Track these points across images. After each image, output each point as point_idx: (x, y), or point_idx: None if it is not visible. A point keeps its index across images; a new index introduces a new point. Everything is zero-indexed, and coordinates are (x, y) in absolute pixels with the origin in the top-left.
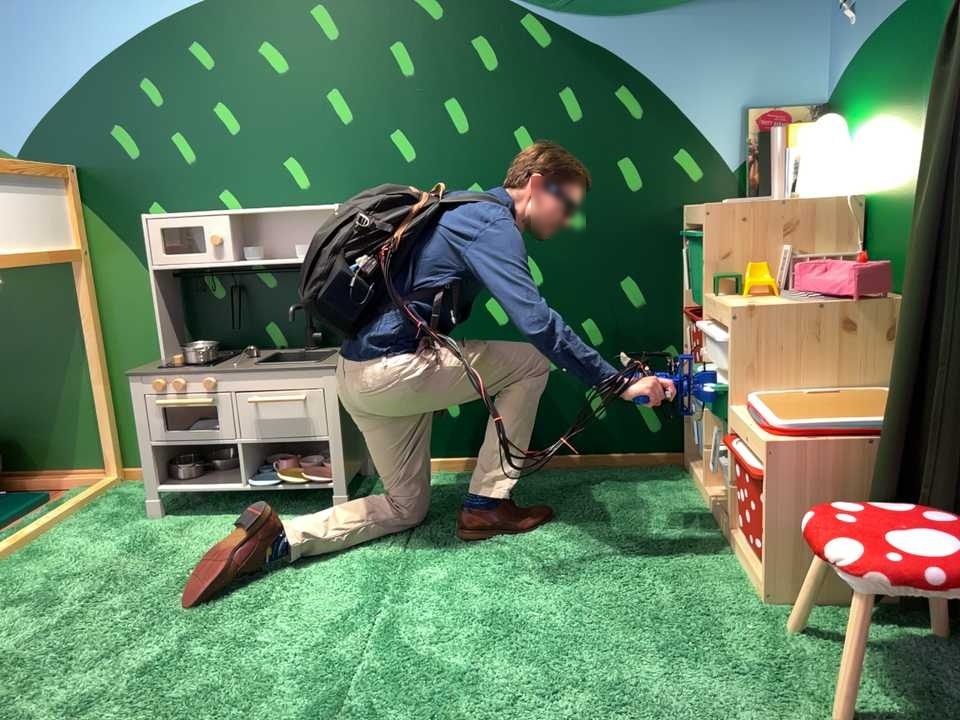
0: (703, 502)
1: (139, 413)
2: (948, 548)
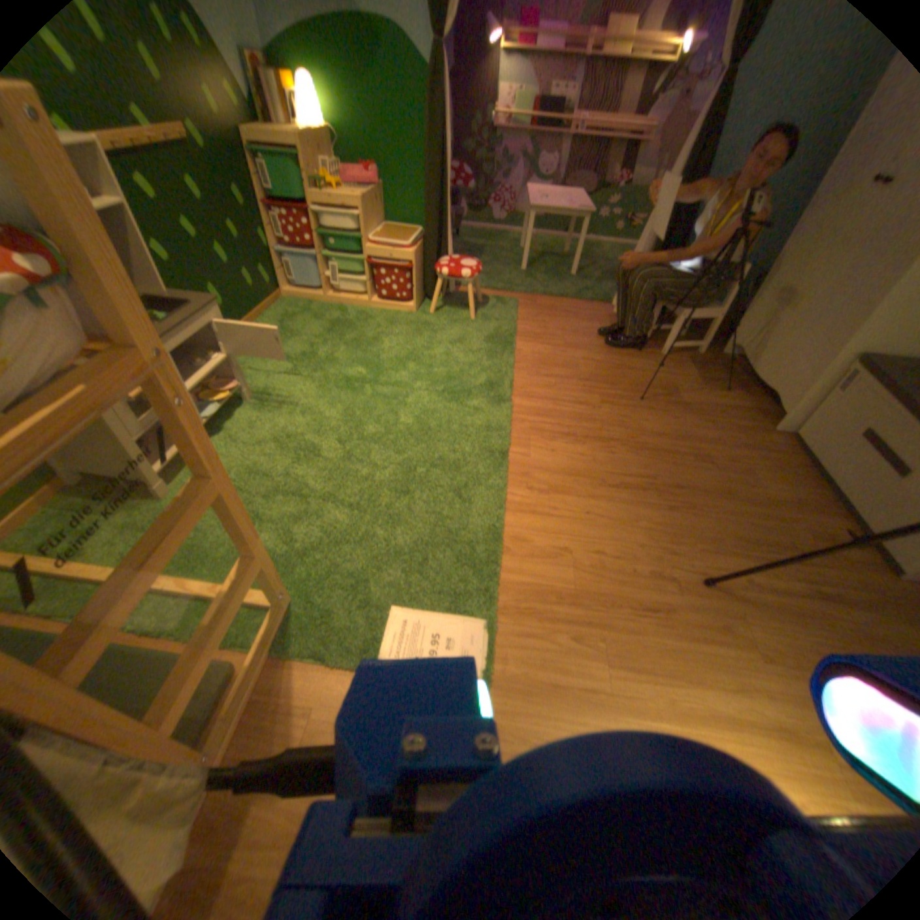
0: (325, 302)
1: (103, 418)
2: (463, 263)
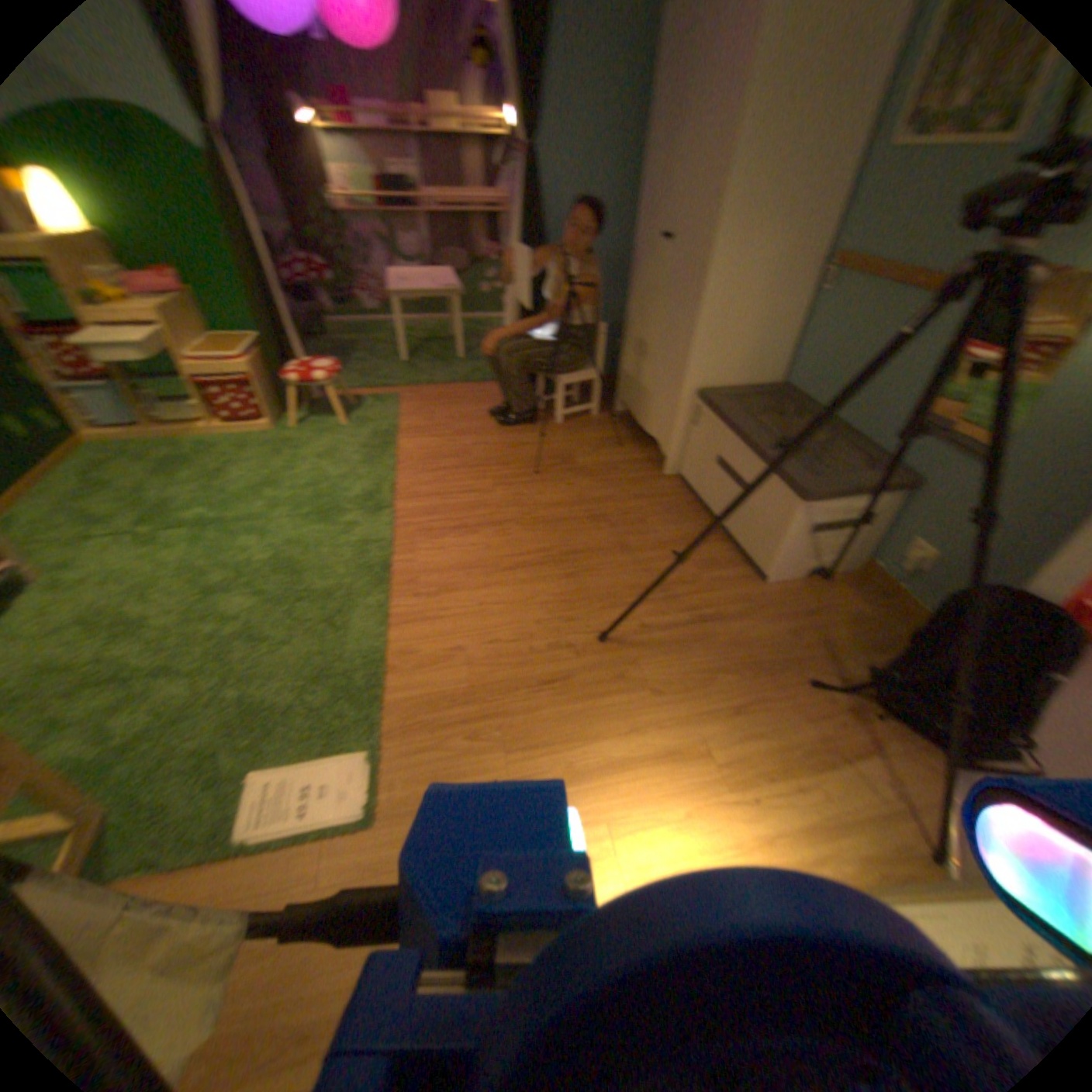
0: (143, 438)
1: None
2: (313, 364)
